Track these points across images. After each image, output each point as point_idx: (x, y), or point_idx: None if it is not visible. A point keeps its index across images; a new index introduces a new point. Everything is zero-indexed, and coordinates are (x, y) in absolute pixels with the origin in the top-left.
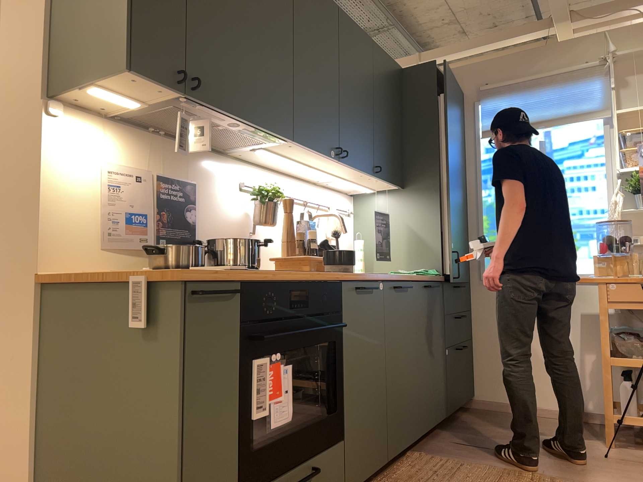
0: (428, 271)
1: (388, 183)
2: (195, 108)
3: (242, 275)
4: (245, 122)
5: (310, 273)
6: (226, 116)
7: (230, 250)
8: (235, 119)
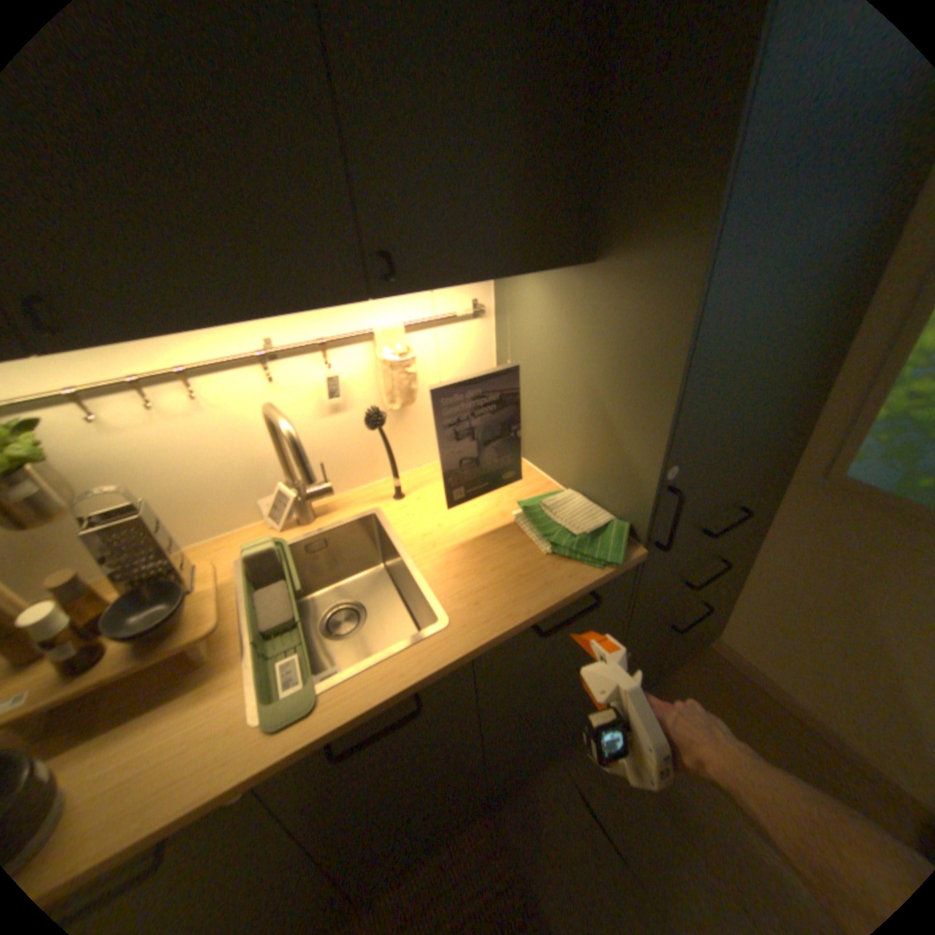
0: (607, 526)
1: (499, 274)
2: None
3: None
4: None
5: None
6: None
7: None
8: None
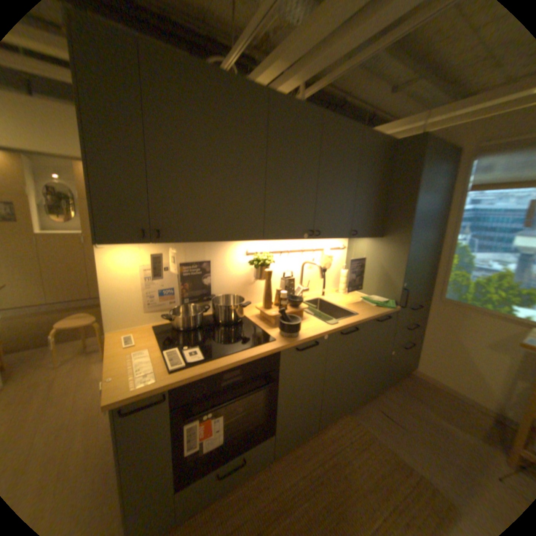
0: (388, 301)
1: (366, 237)
2: (170, 242)
3: (167, 387)
4: (215, 241)
5: (250, 351)
6: (197, 241)
7: (220, 310)
8: (206, 241)
